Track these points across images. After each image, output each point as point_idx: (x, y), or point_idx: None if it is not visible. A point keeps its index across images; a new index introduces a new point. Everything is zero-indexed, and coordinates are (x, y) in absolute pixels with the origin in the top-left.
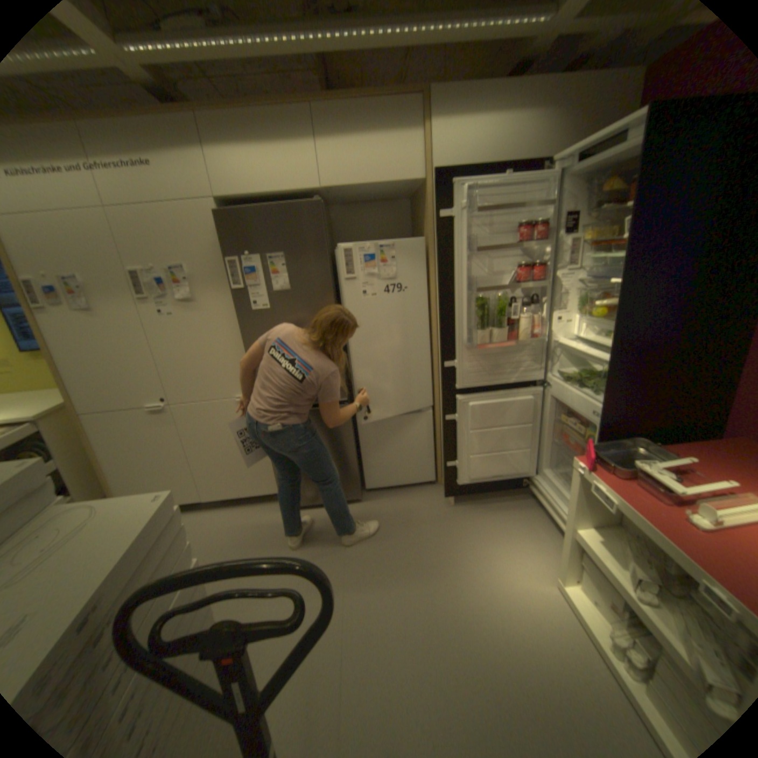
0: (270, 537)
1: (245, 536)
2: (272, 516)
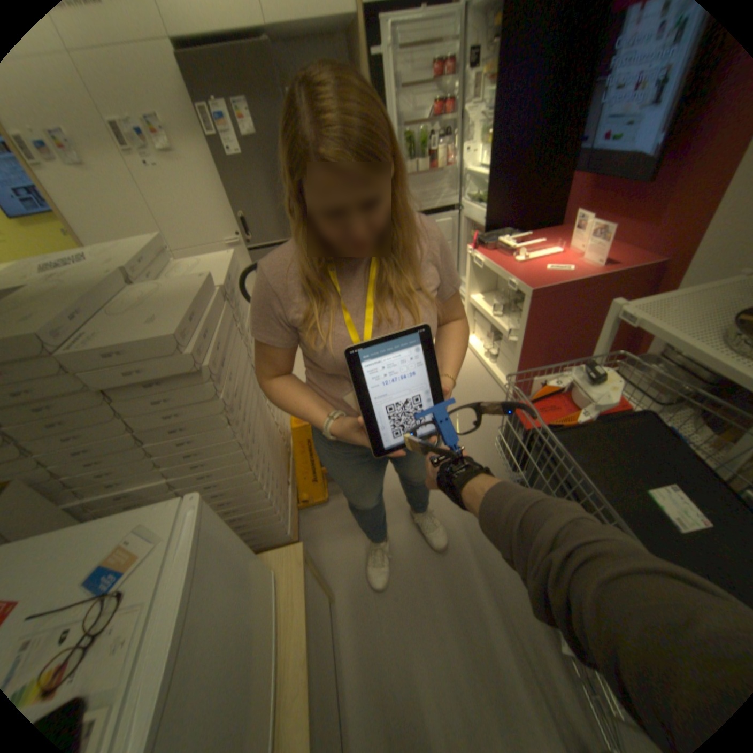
0: None
1: None
2: None
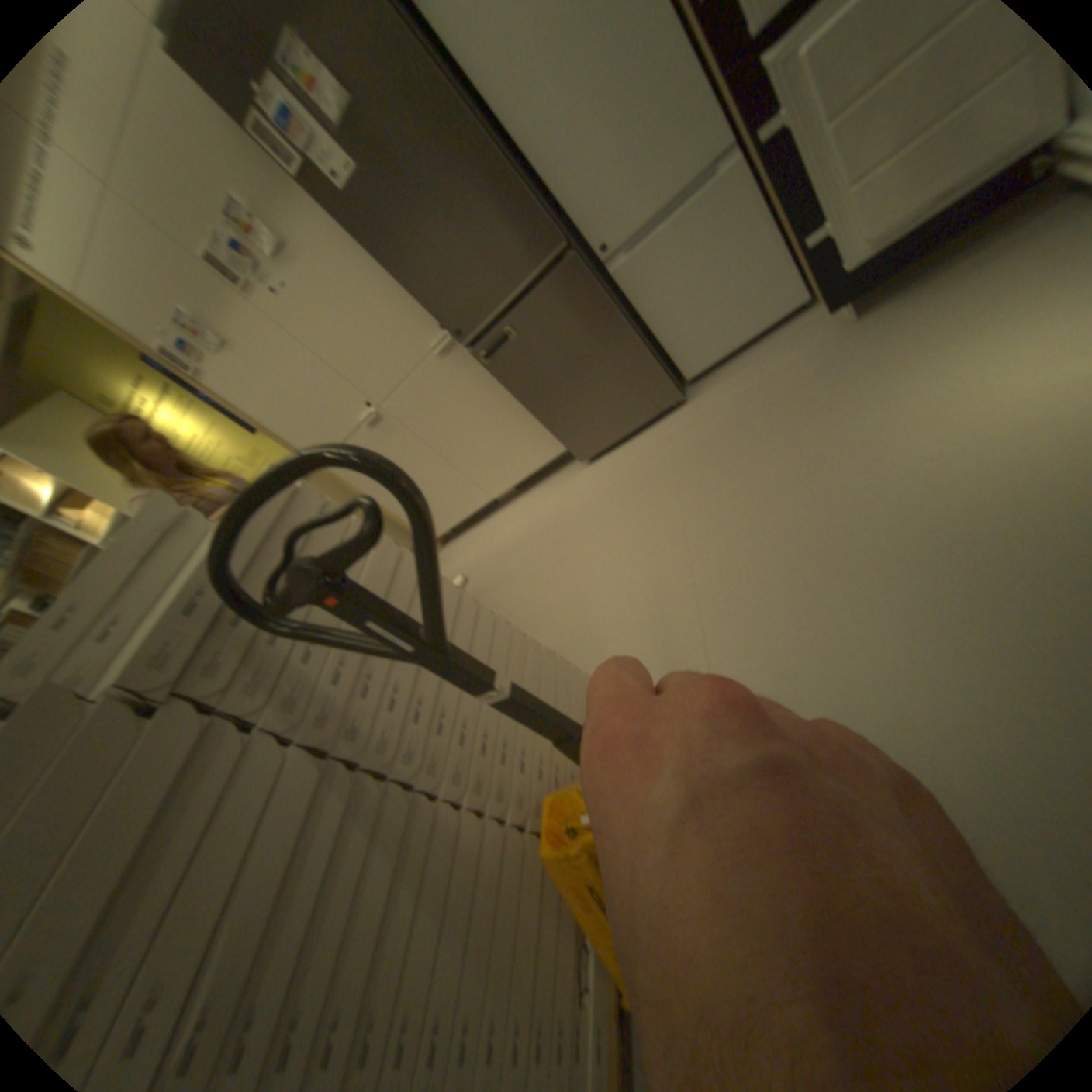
0: (579, 498)
1: (552, 510)
2: (575, 475)
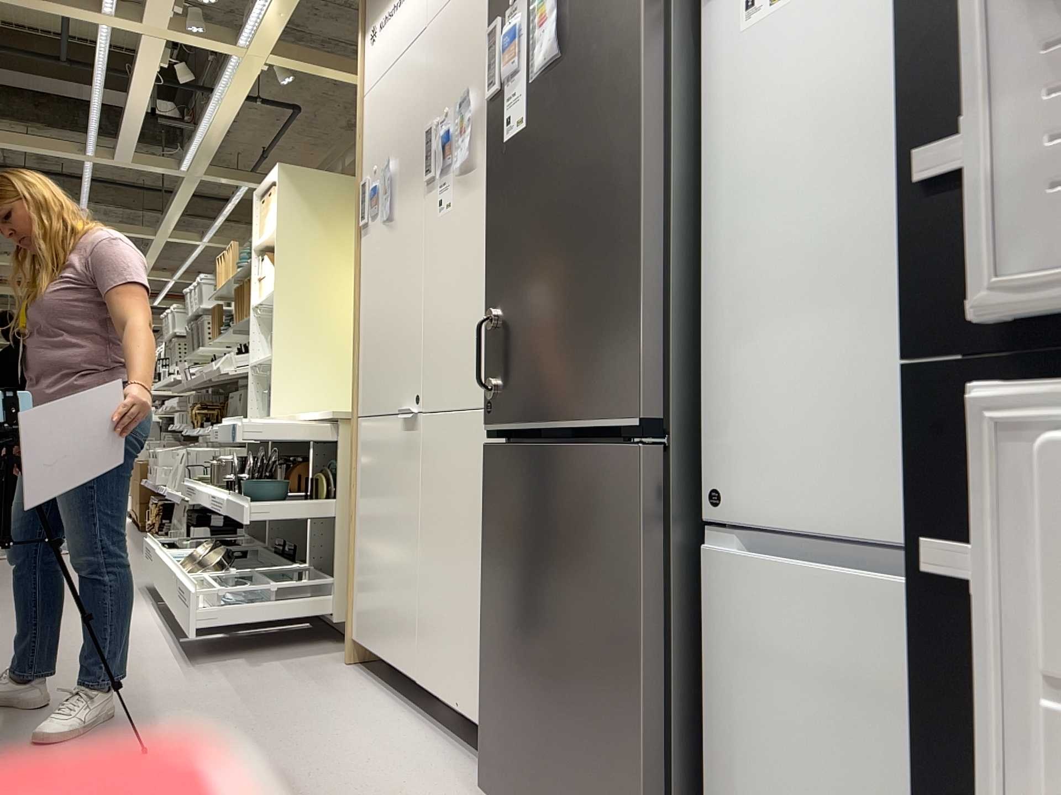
0: None
1: (360, 794)
2: None
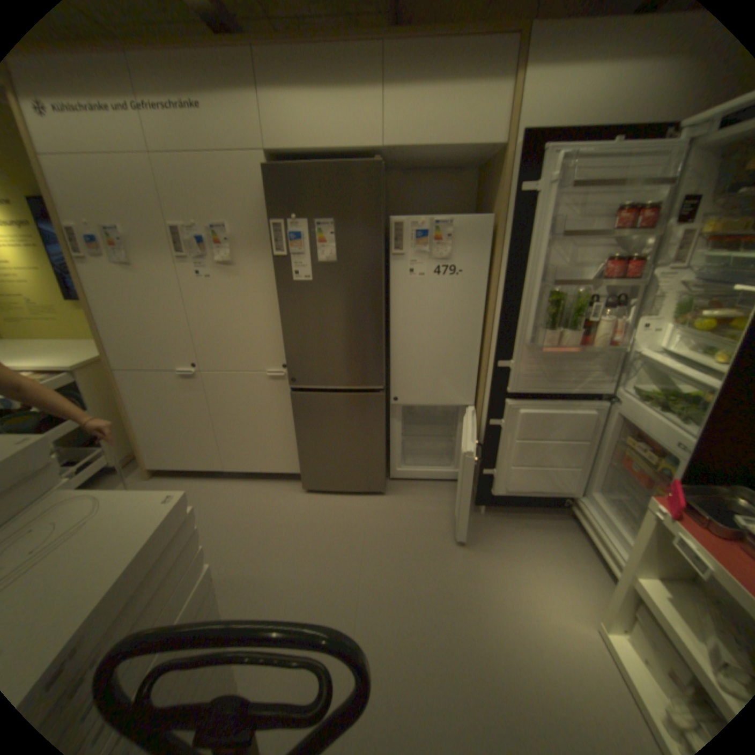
0: (289, 518)
1: (264, 514)
2: (292, 495)
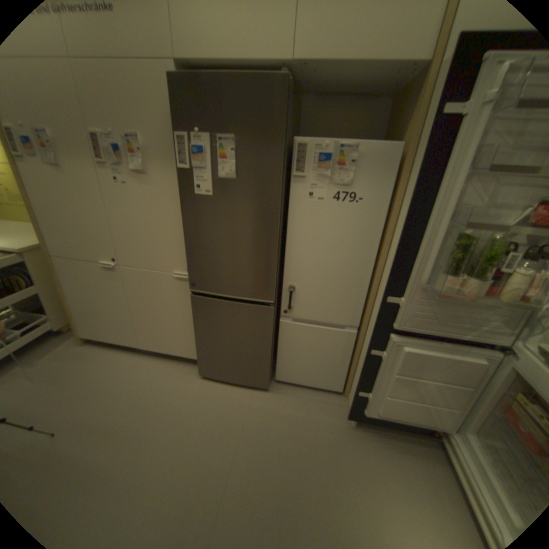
0: (180, 402)
1: (161, 394)
2: (189, 379)
